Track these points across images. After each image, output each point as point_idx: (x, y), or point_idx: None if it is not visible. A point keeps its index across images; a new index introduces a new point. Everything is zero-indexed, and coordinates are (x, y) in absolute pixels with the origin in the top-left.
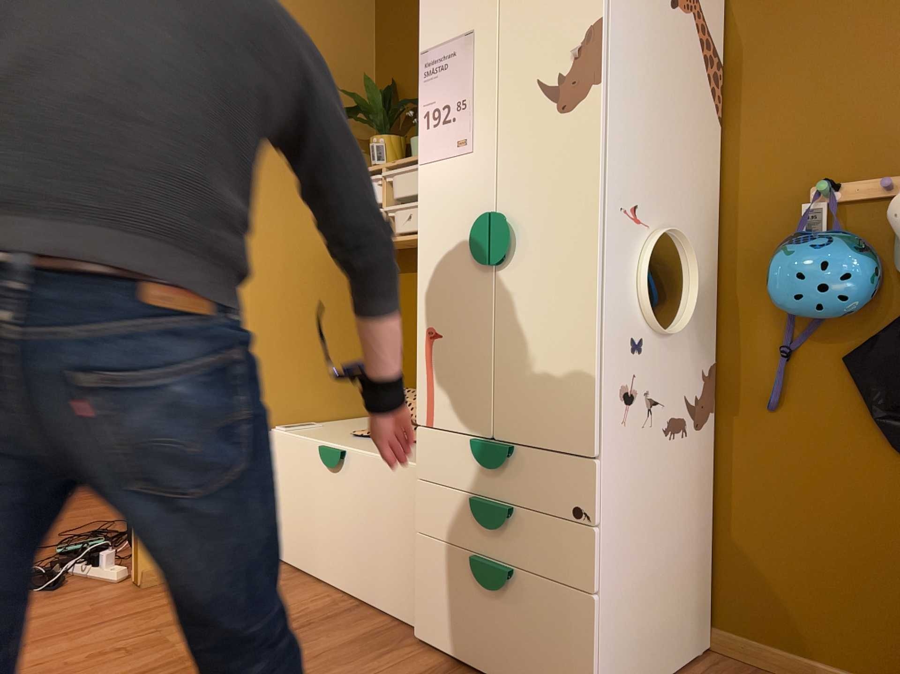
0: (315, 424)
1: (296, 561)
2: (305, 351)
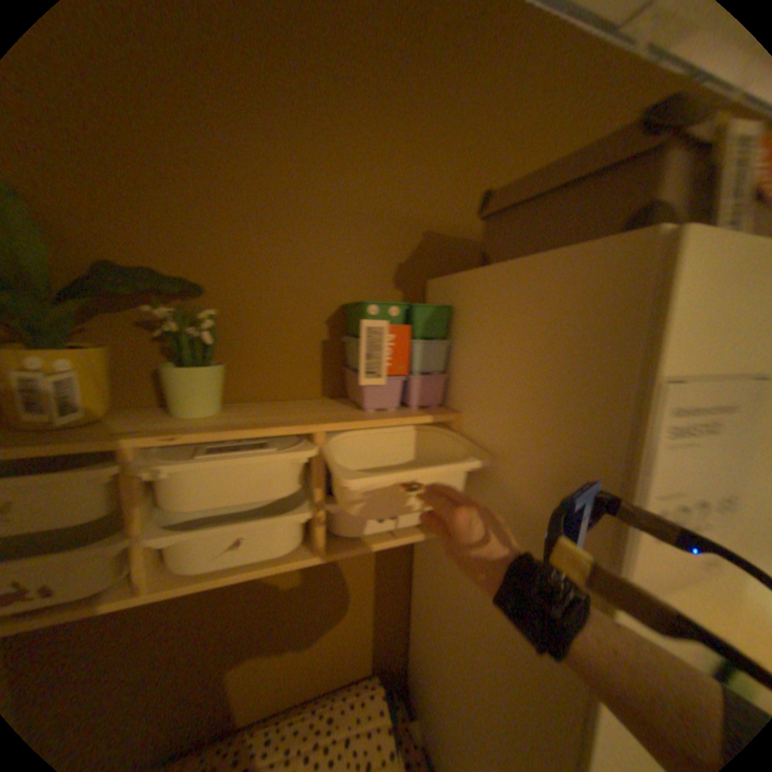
0: None
1: None
2: None
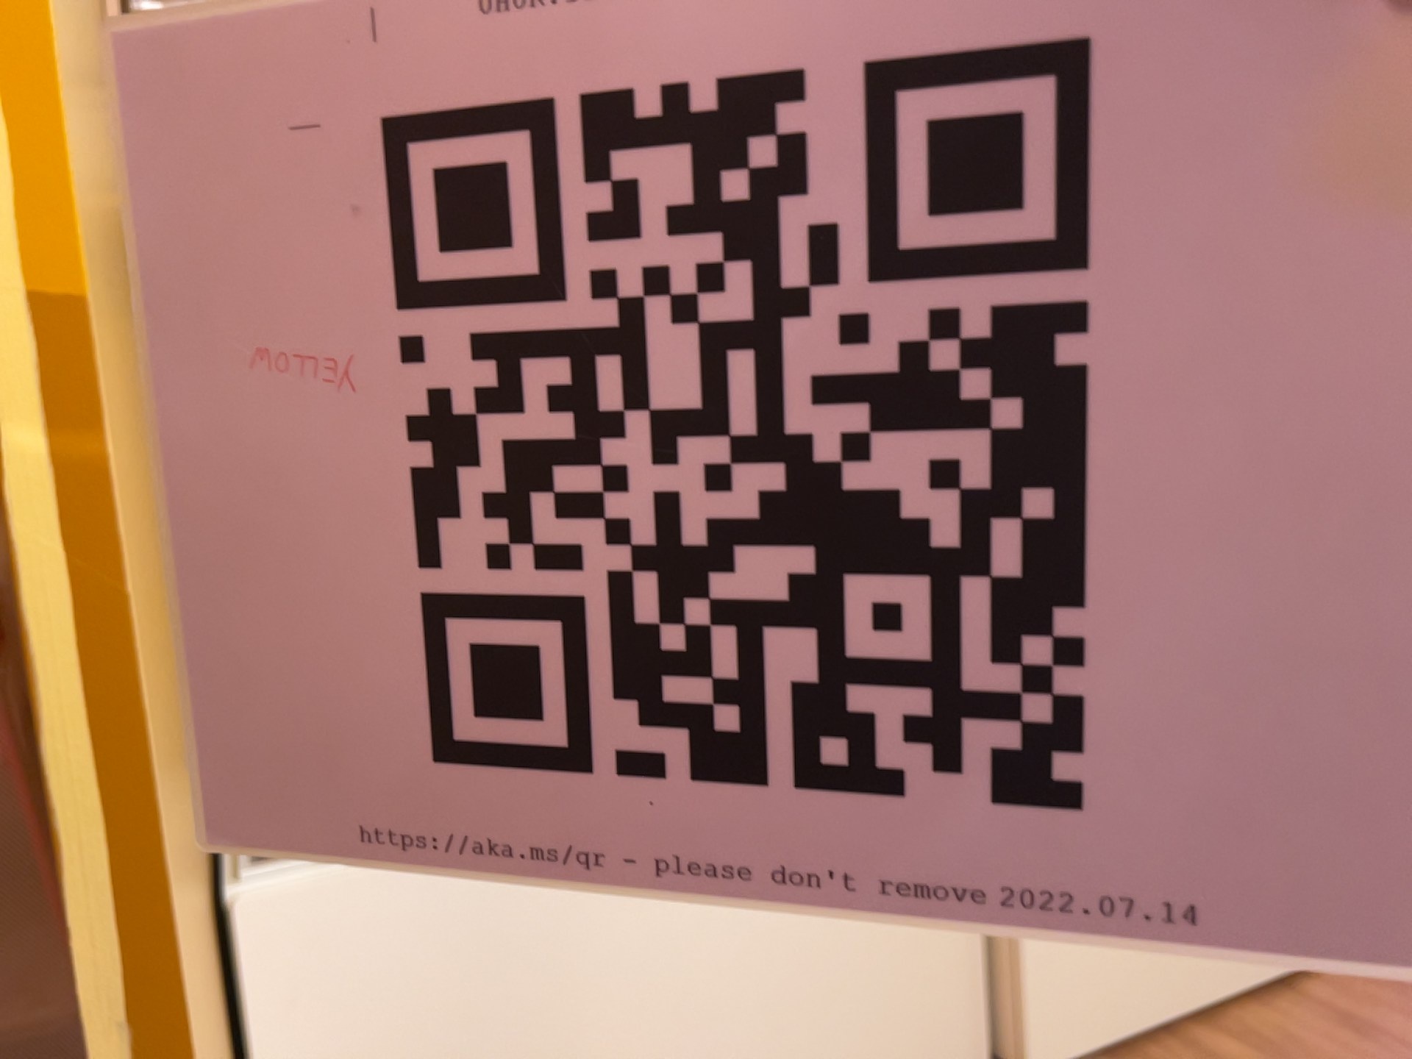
0: None
1: None
2: None
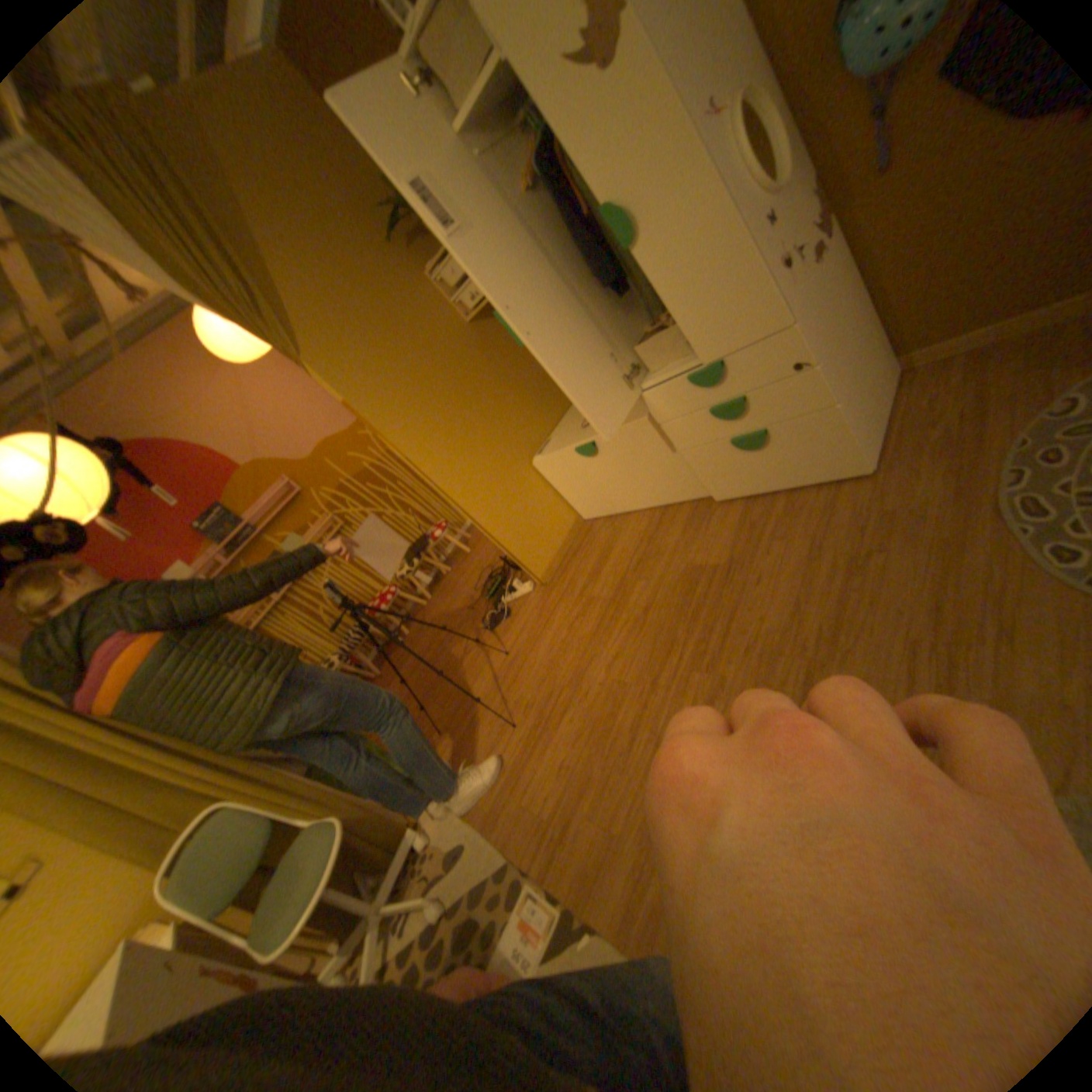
0: (551, 436)
1: (607, 511)
2: (509, 401)
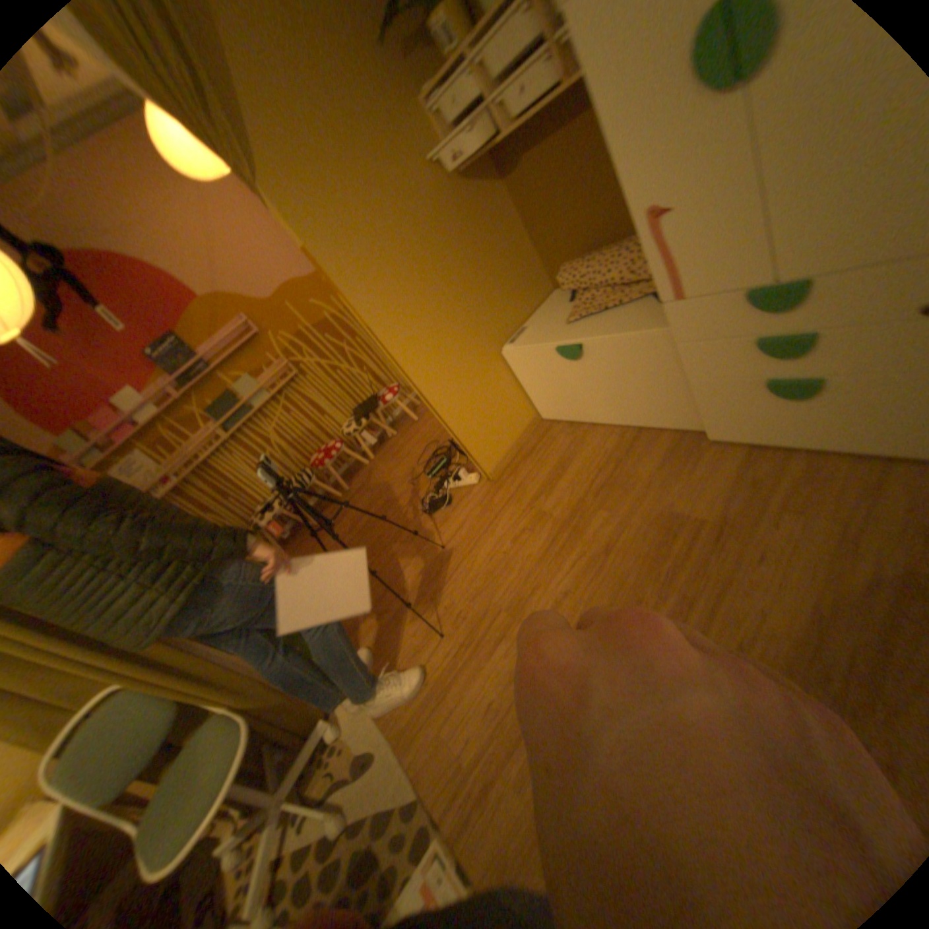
0: (526, 324)
1: (569, 416)
2: (488, 277)
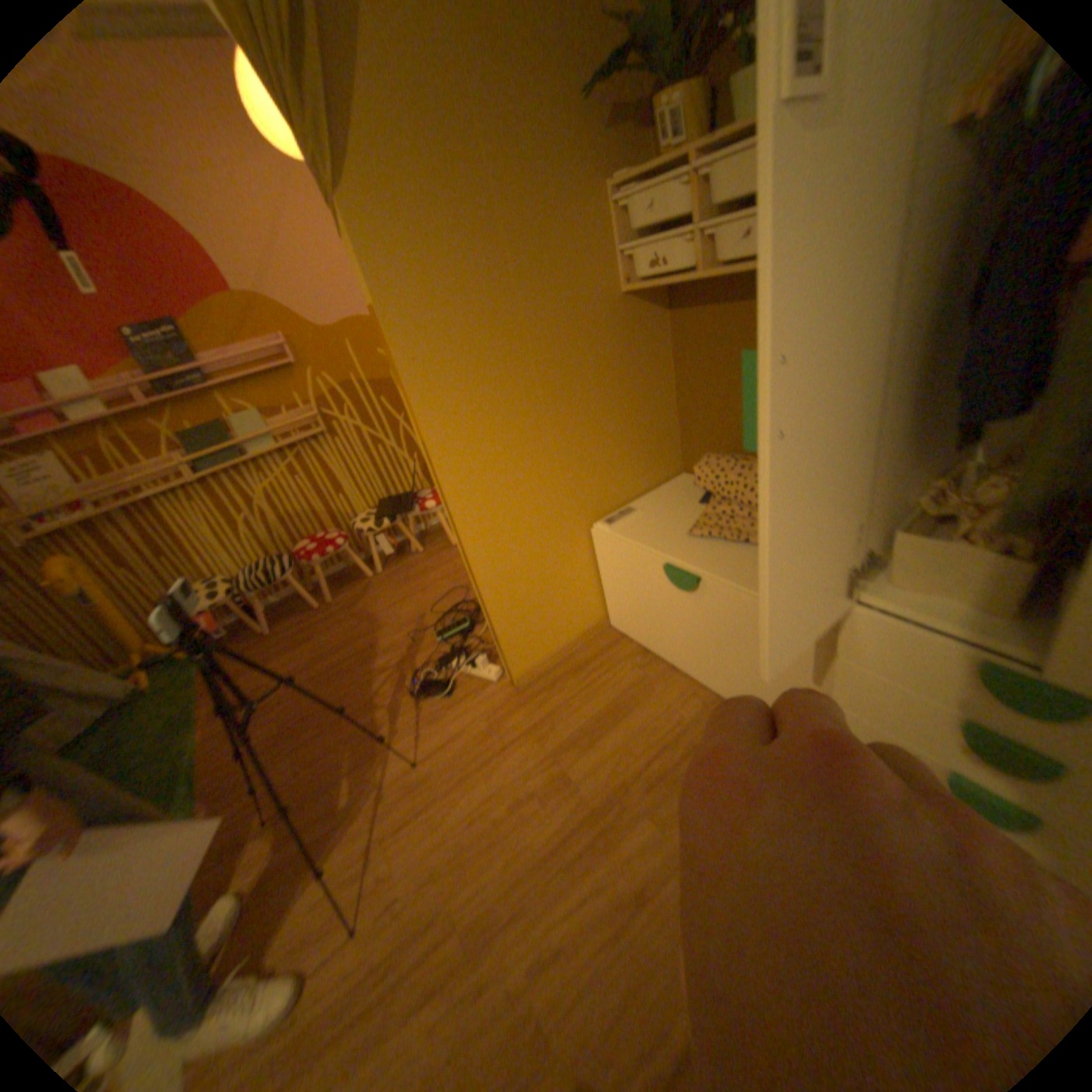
0: (634, 506)
1: (645, 641)
2: (609, 431)
